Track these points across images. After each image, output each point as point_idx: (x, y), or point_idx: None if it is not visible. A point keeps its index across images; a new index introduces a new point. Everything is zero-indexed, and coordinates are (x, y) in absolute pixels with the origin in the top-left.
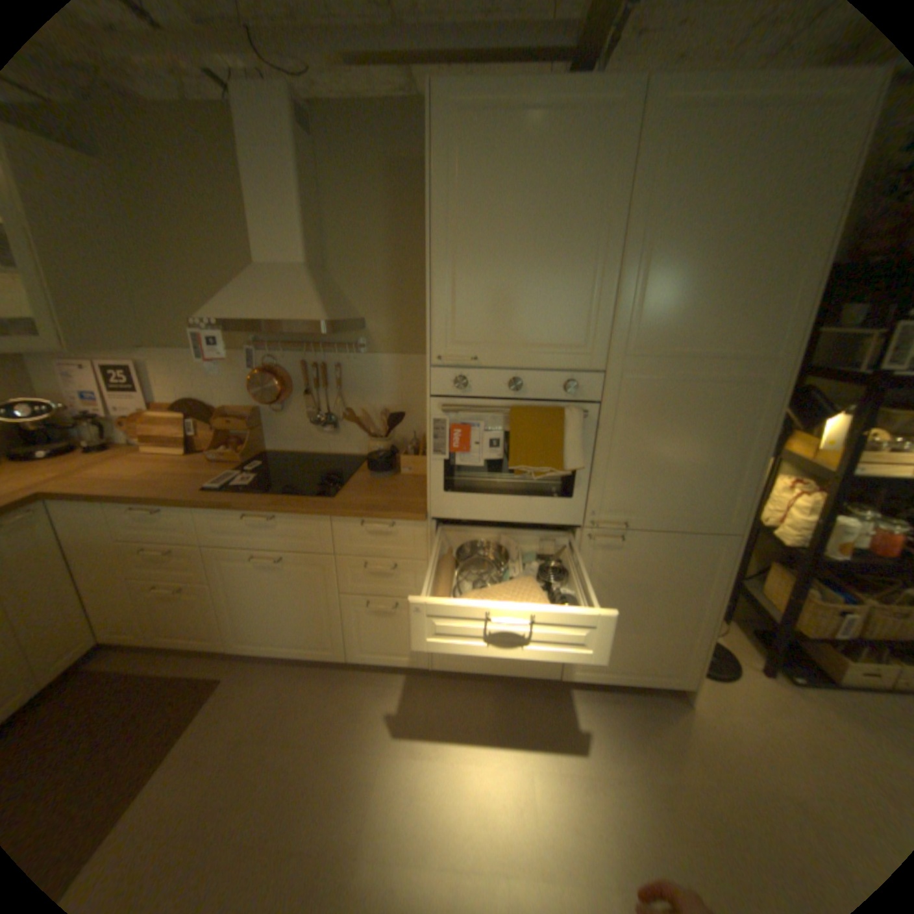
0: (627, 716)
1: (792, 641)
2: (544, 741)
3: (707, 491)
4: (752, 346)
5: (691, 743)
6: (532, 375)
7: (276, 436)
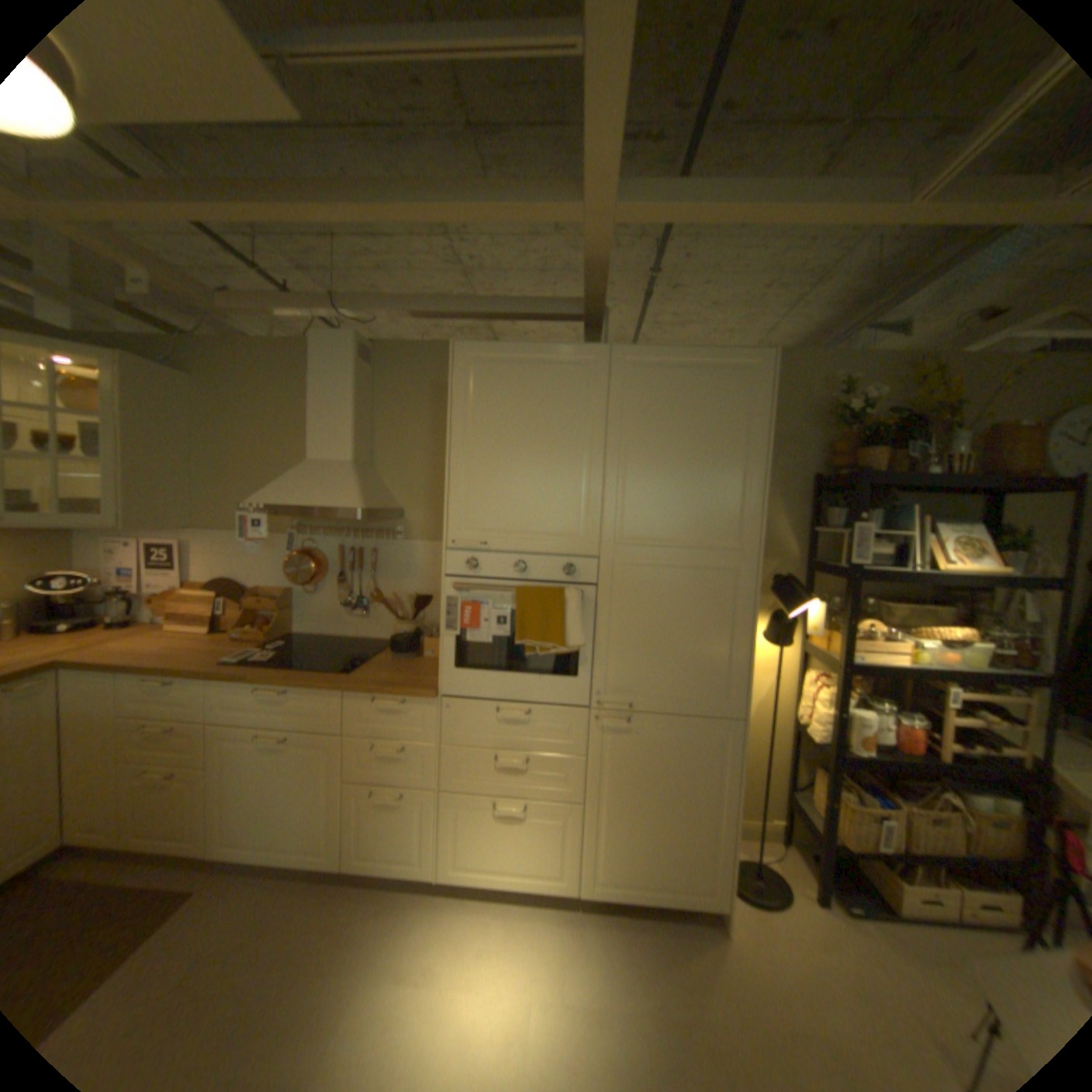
0: (652, 945)
1: (837, 857)
2: (552, 969)
3: (702, 672)
4: (718, 539)
5: (720, 977)
6: (535, 559)
7: (305, 618)
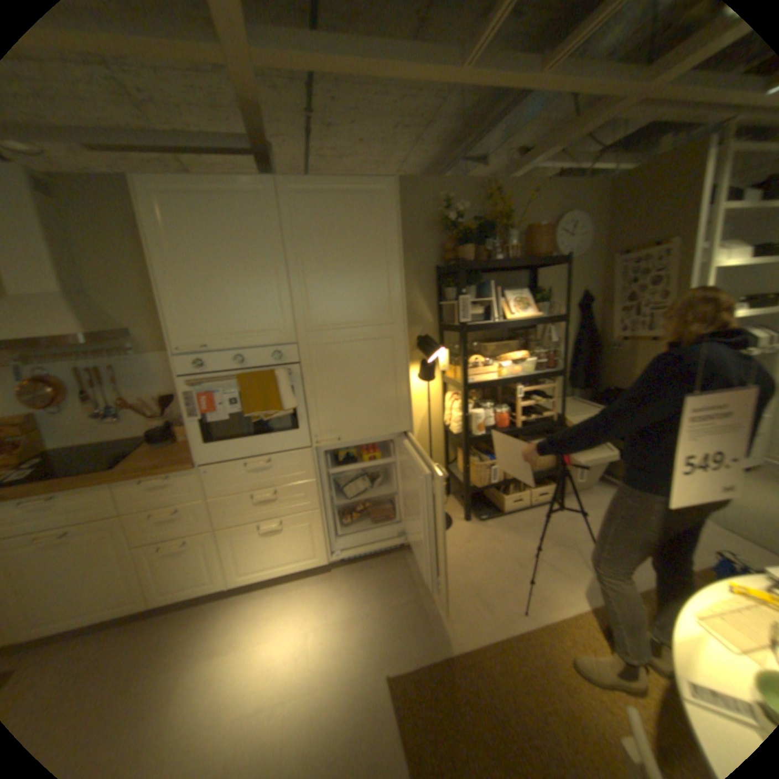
0: (377, 573)
1: (471, 493)
2: (318, 609)
3: (382, 407)
4: (378, 318)
5: (417, 575)
6: (250, 351)
7: (59, 434)
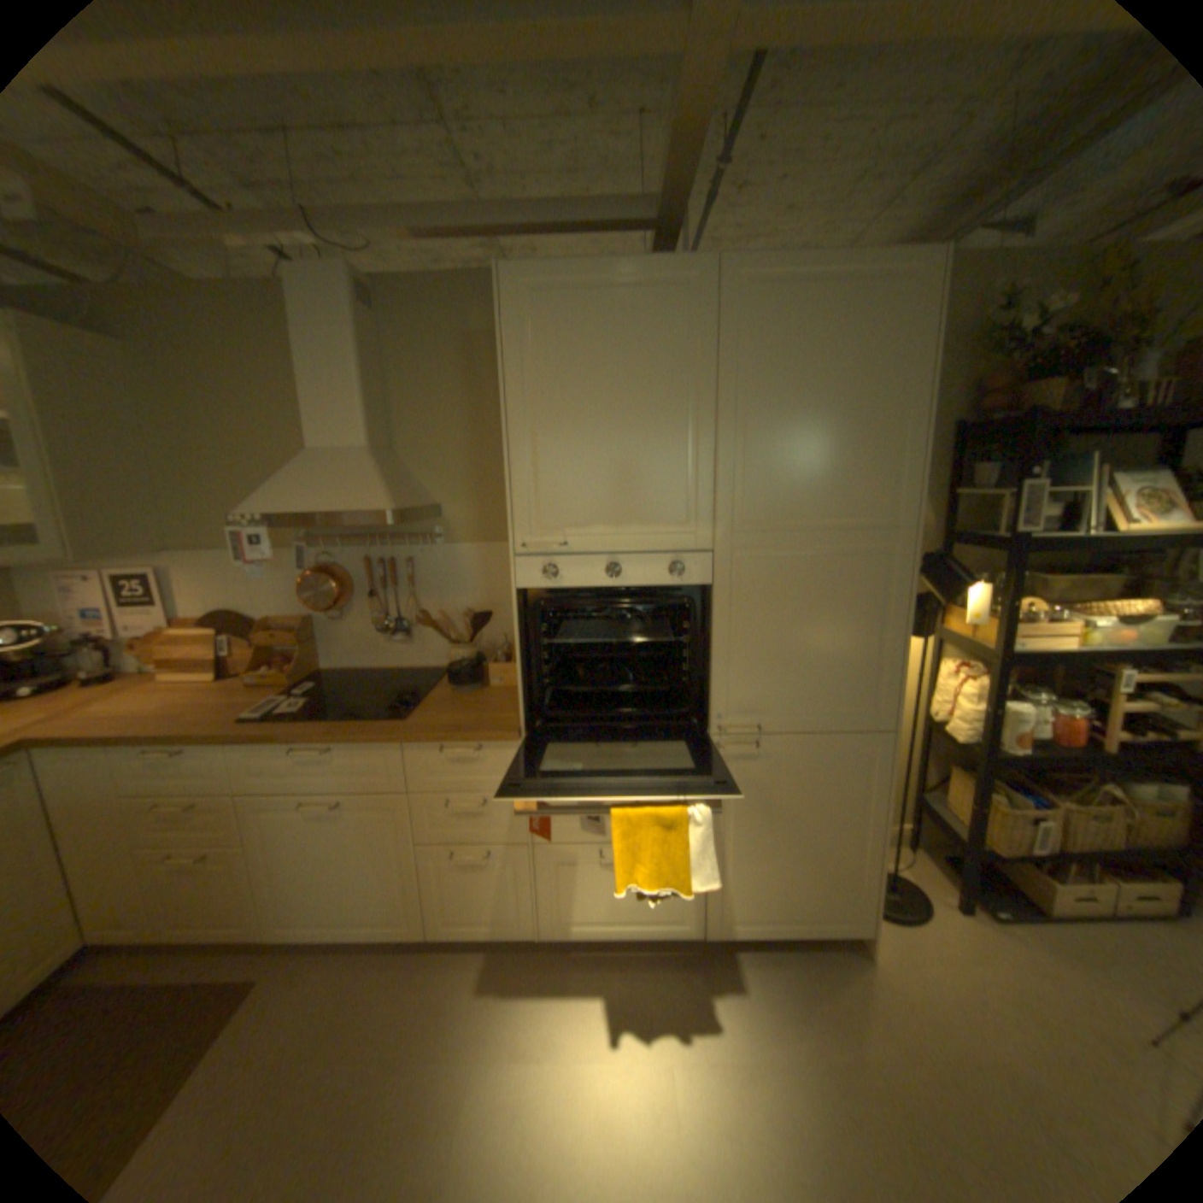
0: (792, 980)
1: (984, 863)
2: (687, 1023)
3: (846, 680)
4: (867, 515)
5: (873, 1008)
6: (631, 559)
7: (332, 650)
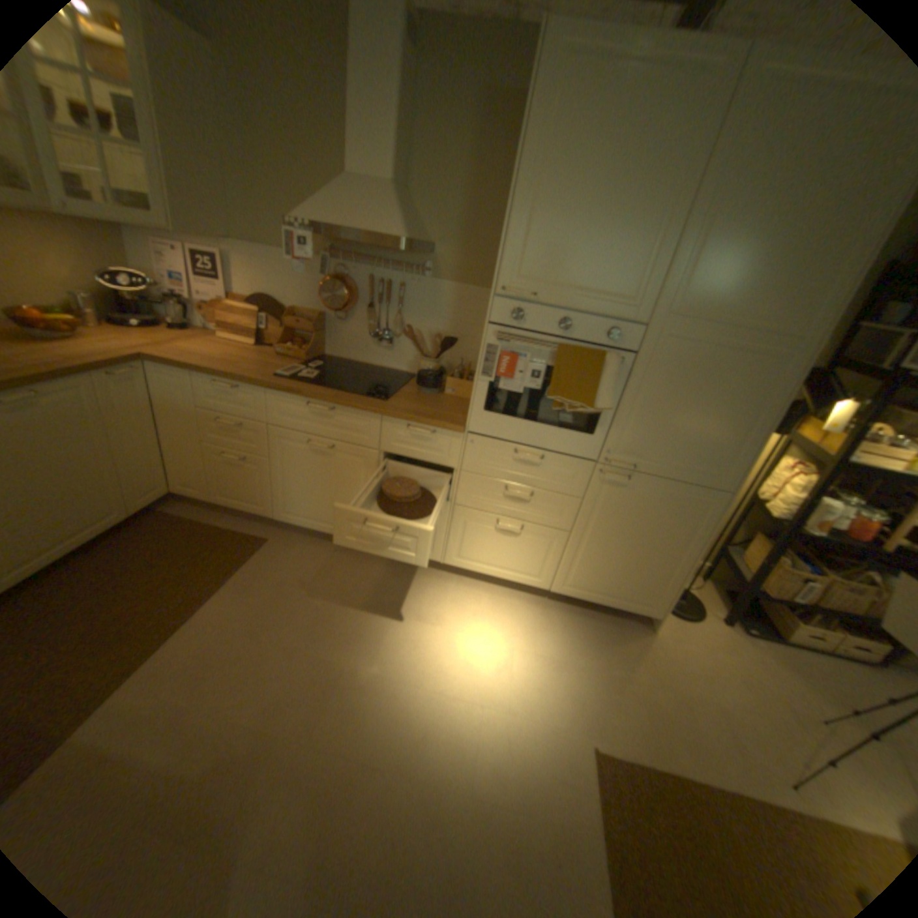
0: (598, 628)
1: (755, 598)
2: (526, 631)
3: (712, 448)
4: (783, 323)
5: (647, 656)
6: (581, 318)
7: (335, 343)
